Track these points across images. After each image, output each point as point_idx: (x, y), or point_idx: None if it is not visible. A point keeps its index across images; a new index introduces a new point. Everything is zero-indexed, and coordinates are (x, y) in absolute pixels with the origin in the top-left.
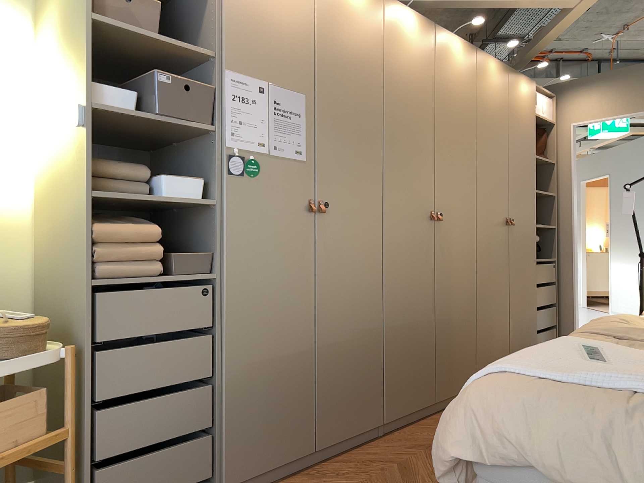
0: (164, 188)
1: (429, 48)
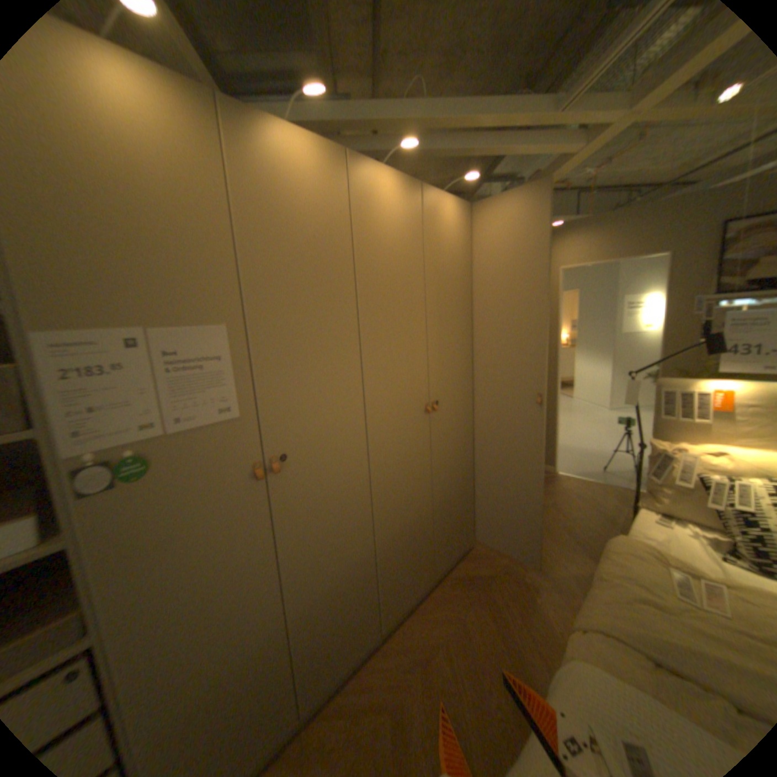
0: None
1: (416, 216)
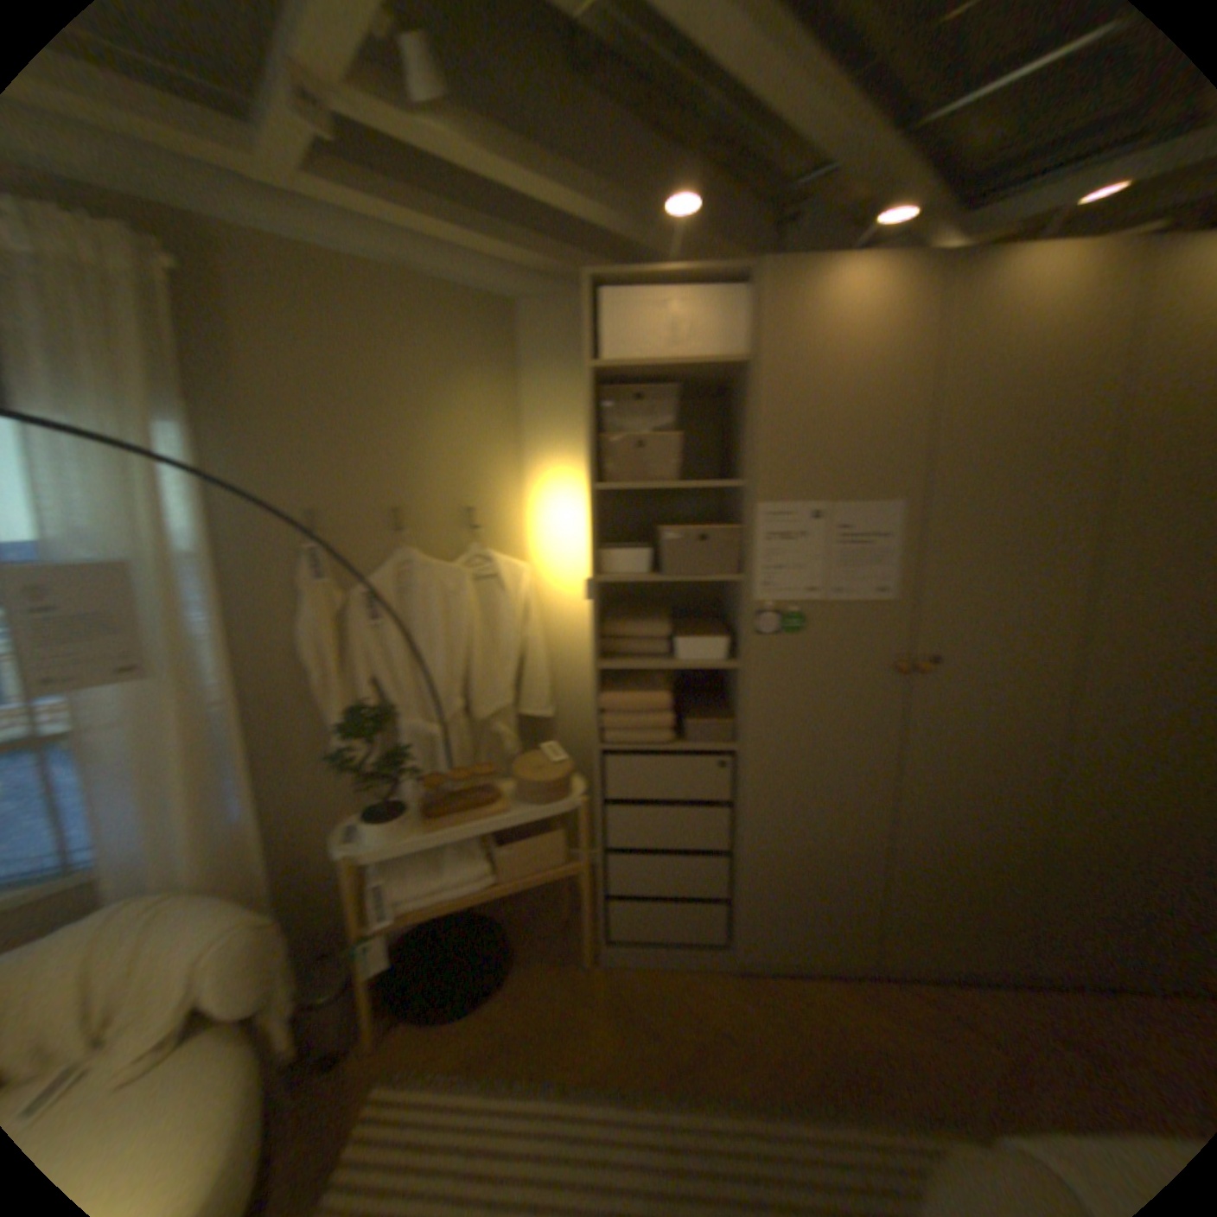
0: (682, 651)
1: None
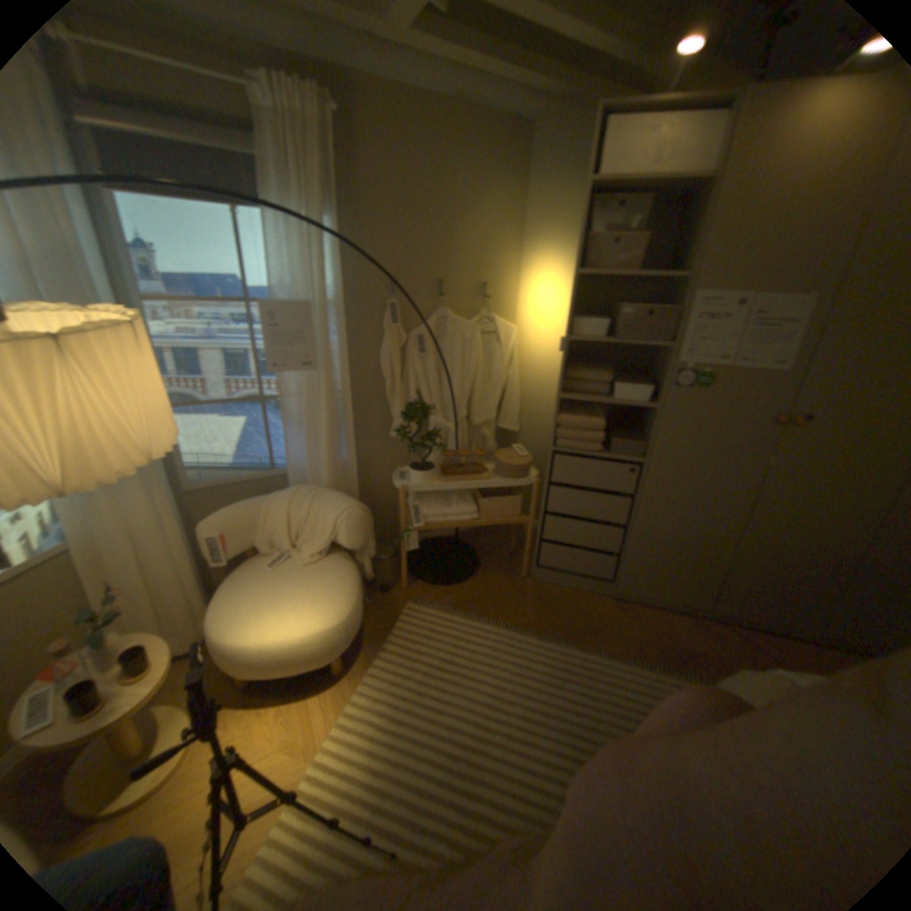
0: (619, 392)
1: None
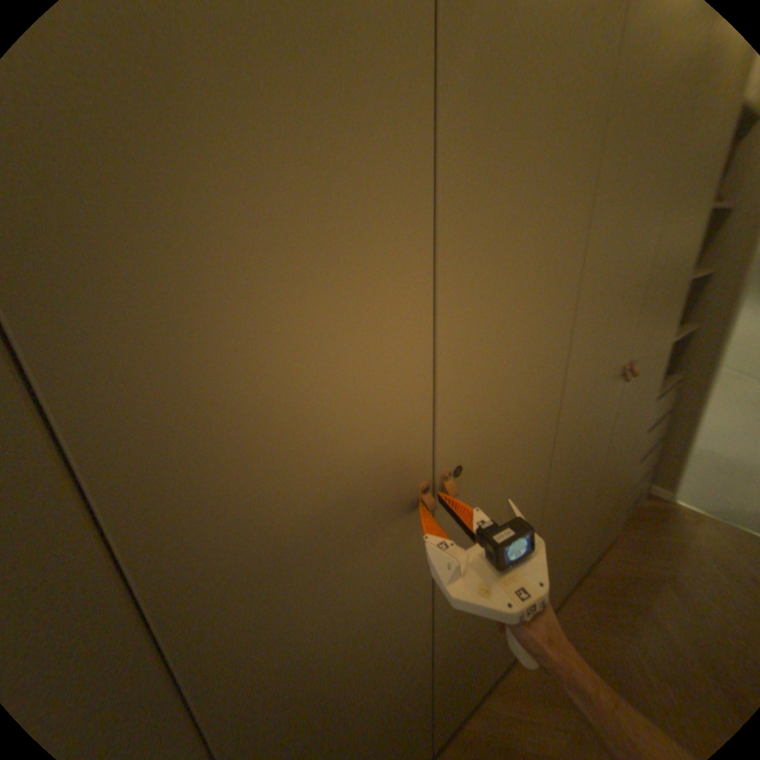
0: None
1: None
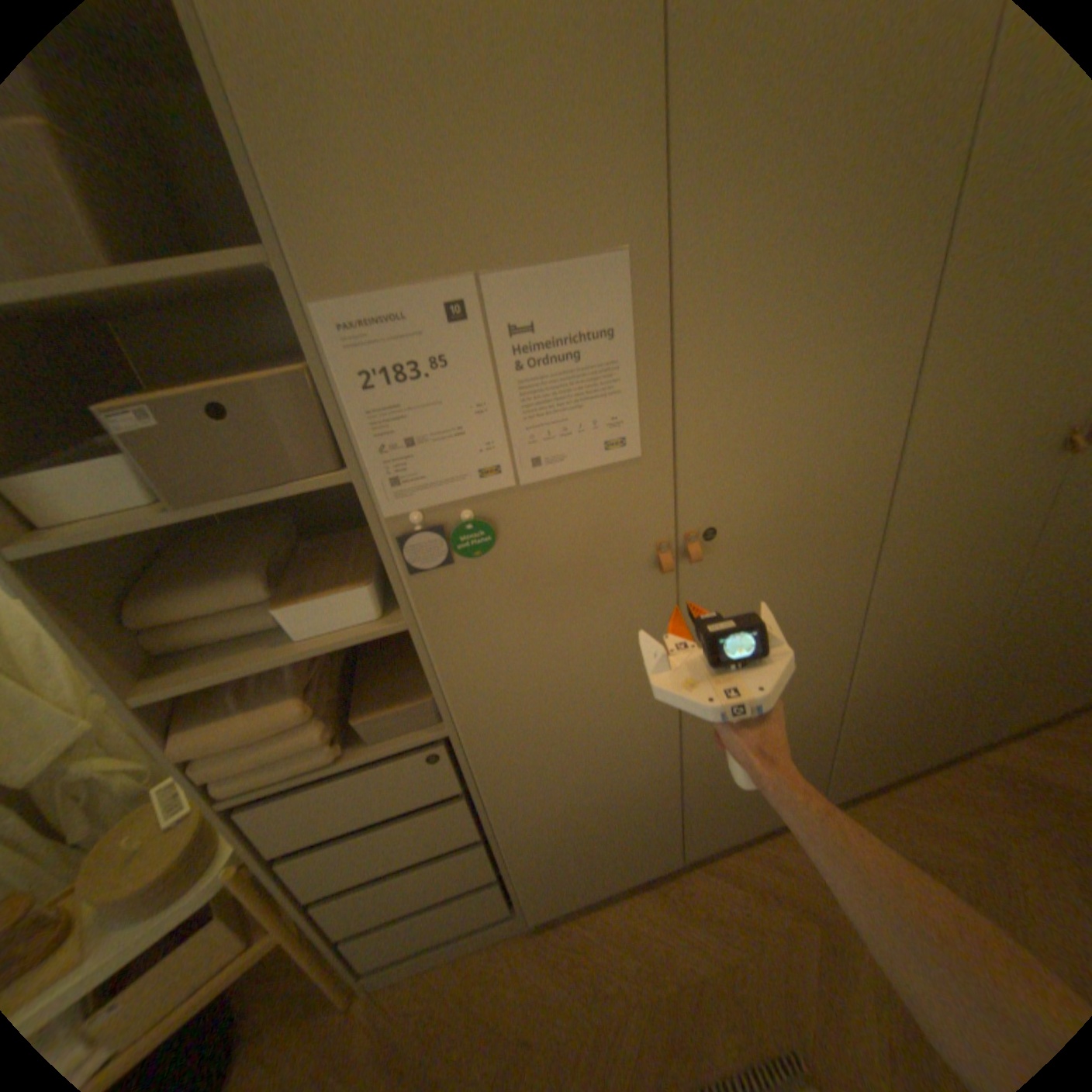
0: (292, 626)
1: None
